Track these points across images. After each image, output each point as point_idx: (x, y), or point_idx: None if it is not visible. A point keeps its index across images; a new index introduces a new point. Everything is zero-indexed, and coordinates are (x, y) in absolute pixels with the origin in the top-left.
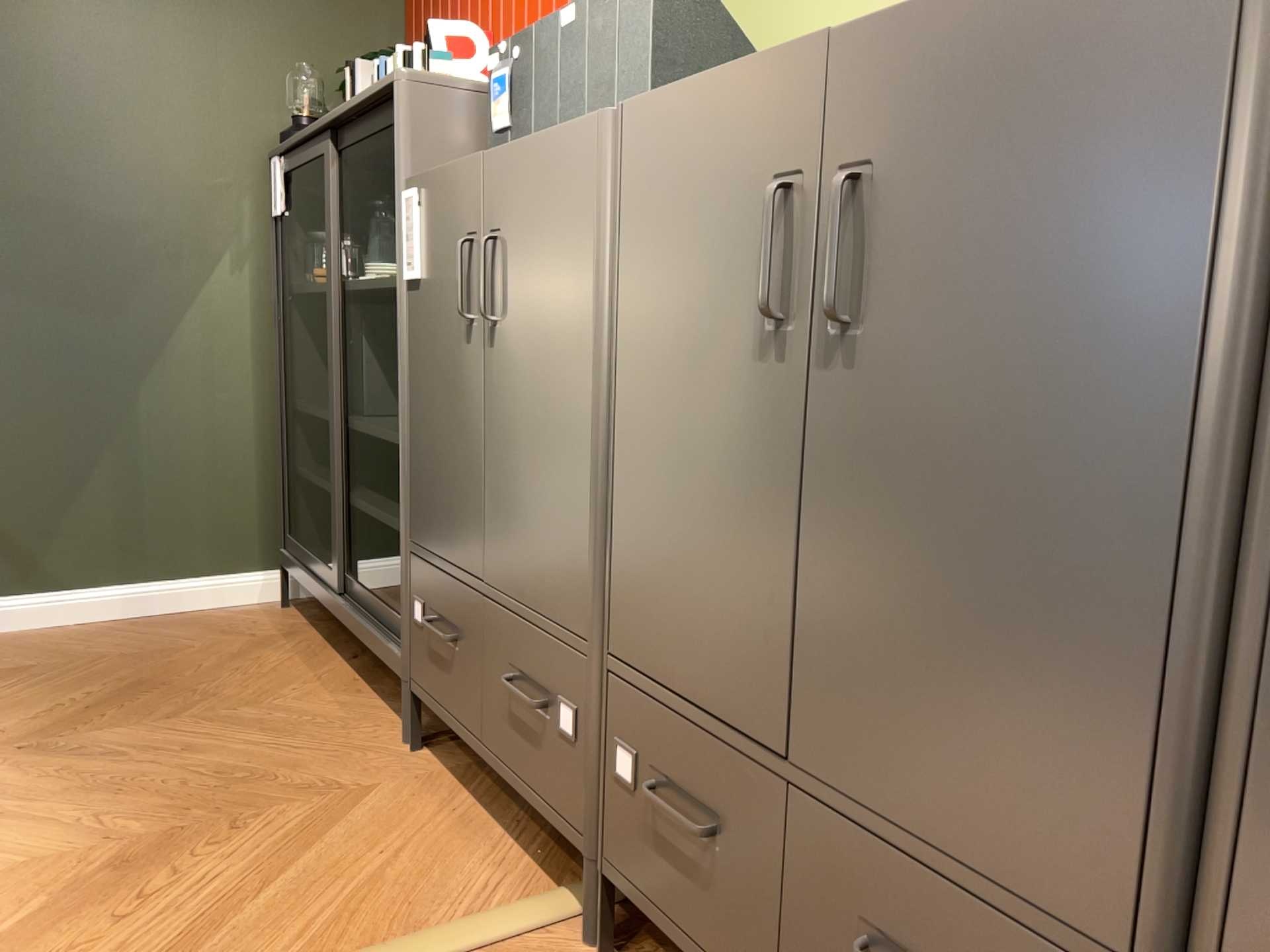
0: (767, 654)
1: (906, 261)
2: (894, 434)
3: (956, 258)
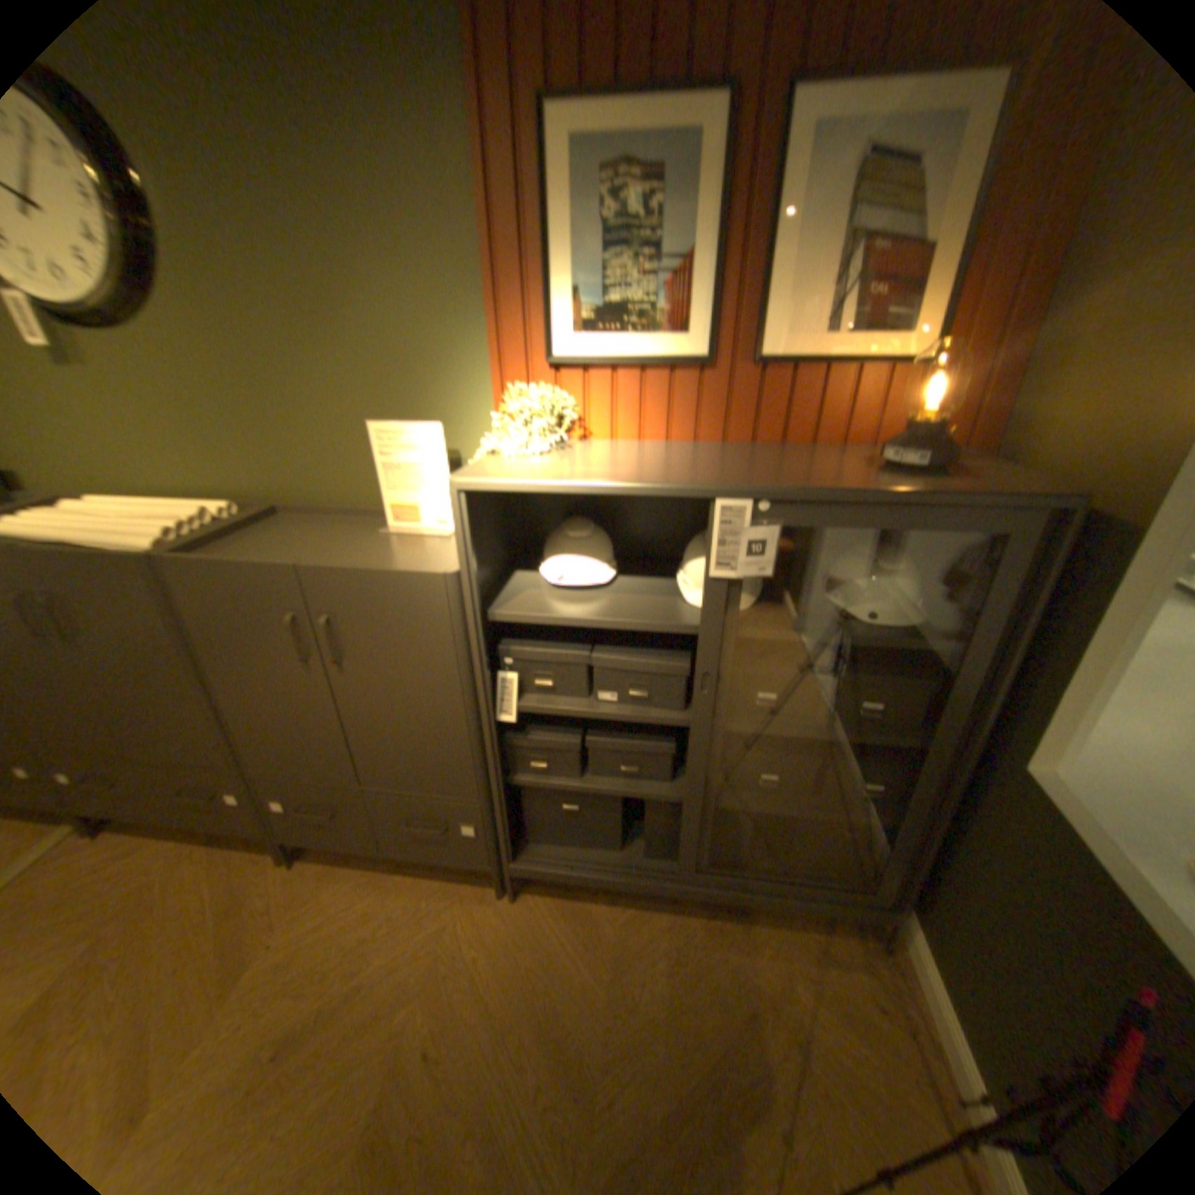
0: (99, 733)
1: (83, 624)
2: (107, 670)
3: (99, 626)
